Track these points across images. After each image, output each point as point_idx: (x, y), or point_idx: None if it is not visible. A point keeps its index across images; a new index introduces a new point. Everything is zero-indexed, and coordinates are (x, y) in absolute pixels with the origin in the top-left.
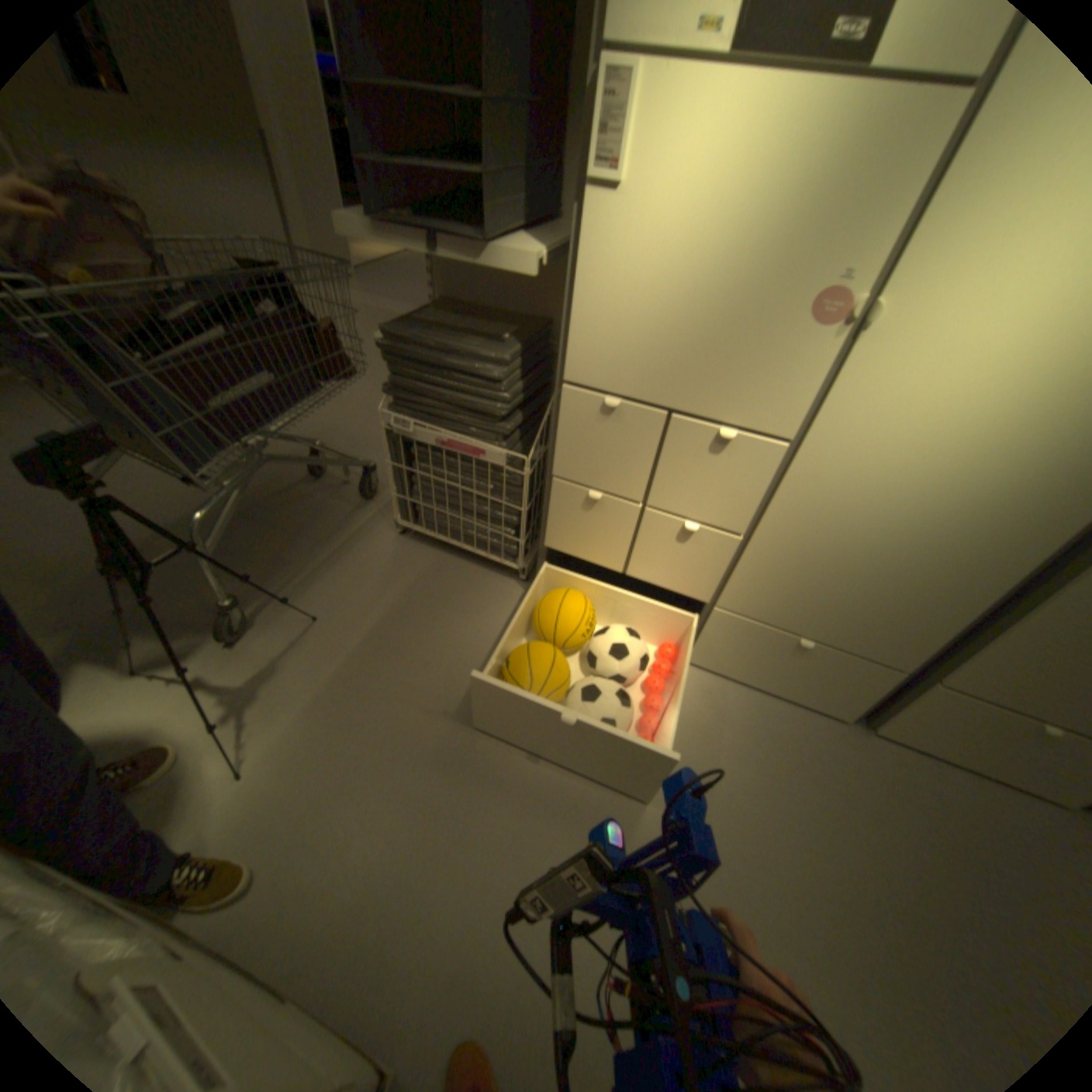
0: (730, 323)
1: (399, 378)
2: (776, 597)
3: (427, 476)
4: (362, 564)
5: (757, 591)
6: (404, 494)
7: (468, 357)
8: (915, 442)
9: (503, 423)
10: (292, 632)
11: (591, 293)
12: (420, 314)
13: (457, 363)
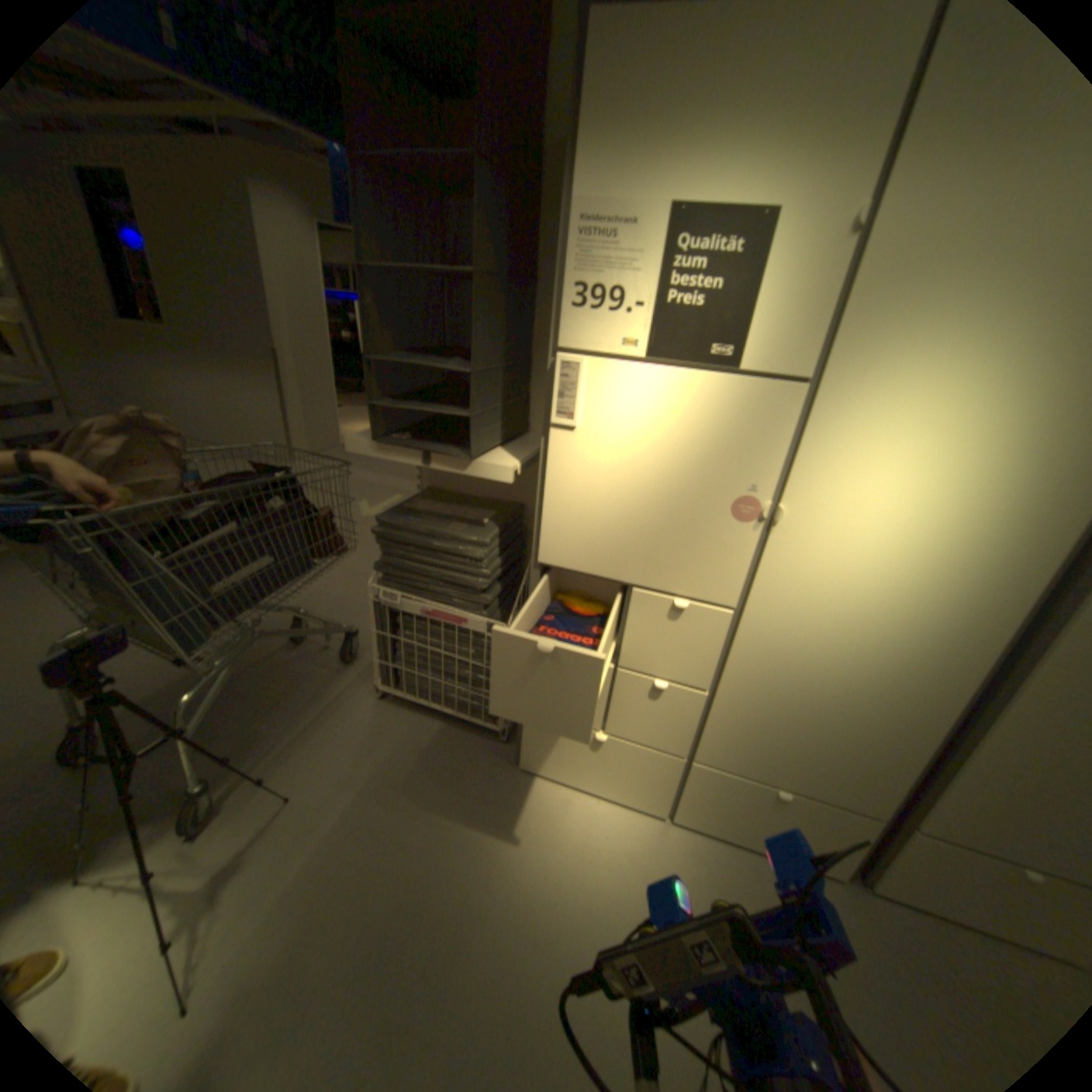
0: (670, 521)
1: (389, 557)
2: (747, 750)
3: (410, 642)
4: (338, 733)
5: (729, 744)
6: (386, 659)
7: (452, 540)
8: (833, 609)
9: (483, 594)
10: (260, 817)
11: (557, 498)
12: (410, 503)
13: (443, 545)
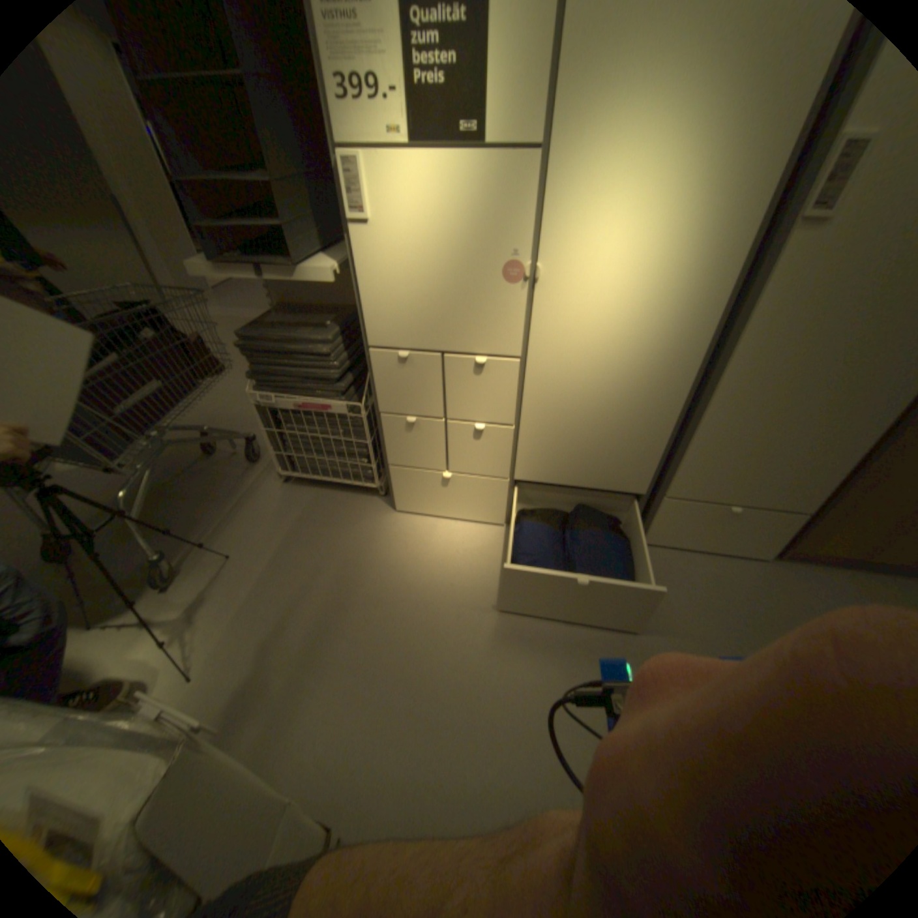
0: (460, 292)
1: (256, 366)
2: (548, 463)
3: (293, 433)
4: (257, 510)
5: (535, 462)
6: (279, 450)
7: (302, 342)
8: (589, 344)
9: (338, 383)
10: (210, 571)
11: (370, 287)
12: (263, 318)
13: (296, 347)
